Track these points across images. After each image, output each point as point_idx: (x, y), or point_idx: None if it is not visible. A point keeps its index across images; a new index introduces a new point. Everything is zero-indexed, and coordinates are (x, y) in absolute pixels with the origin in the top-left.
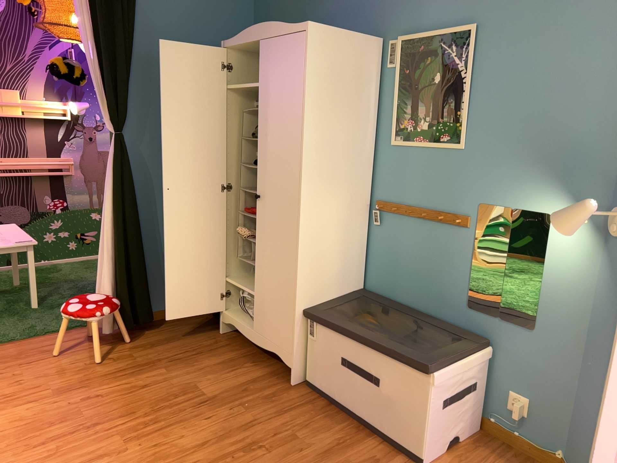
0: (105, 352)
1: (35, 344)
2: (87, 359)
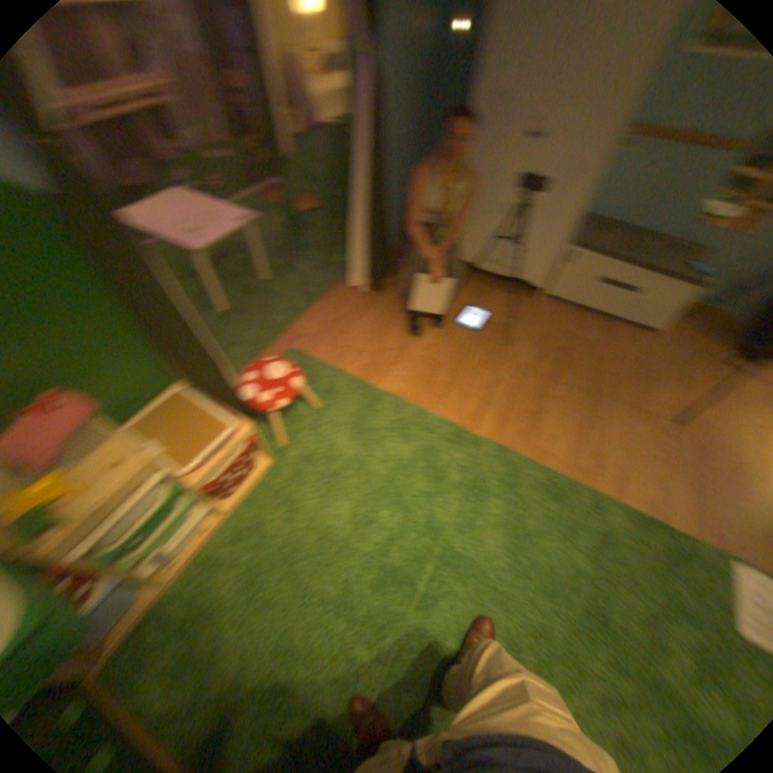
0: (385, 308)
1: (323, 316)
2: (381, 318)
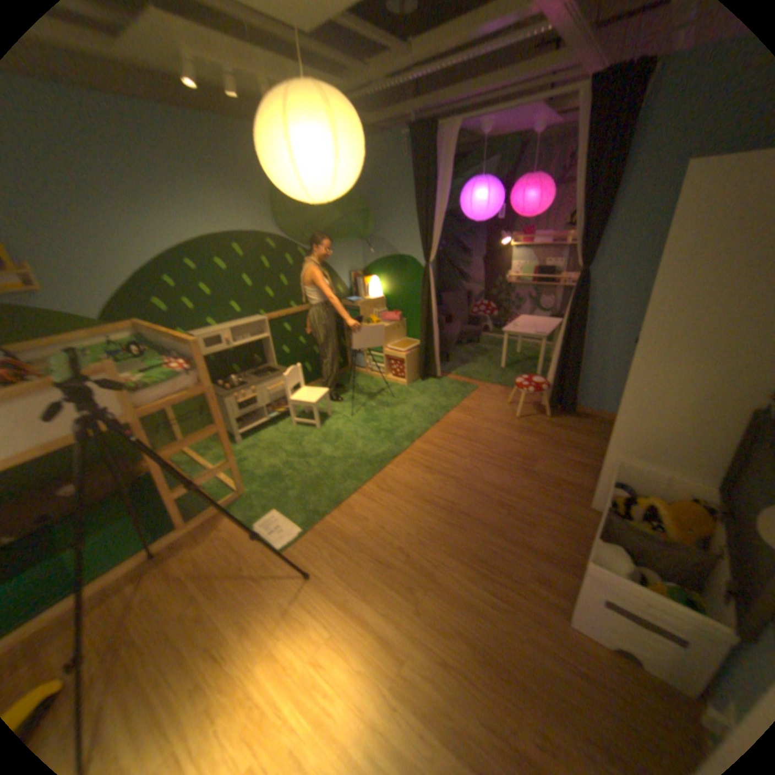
0: (529, 415)
1: (510, 394)
2: (516, 413)
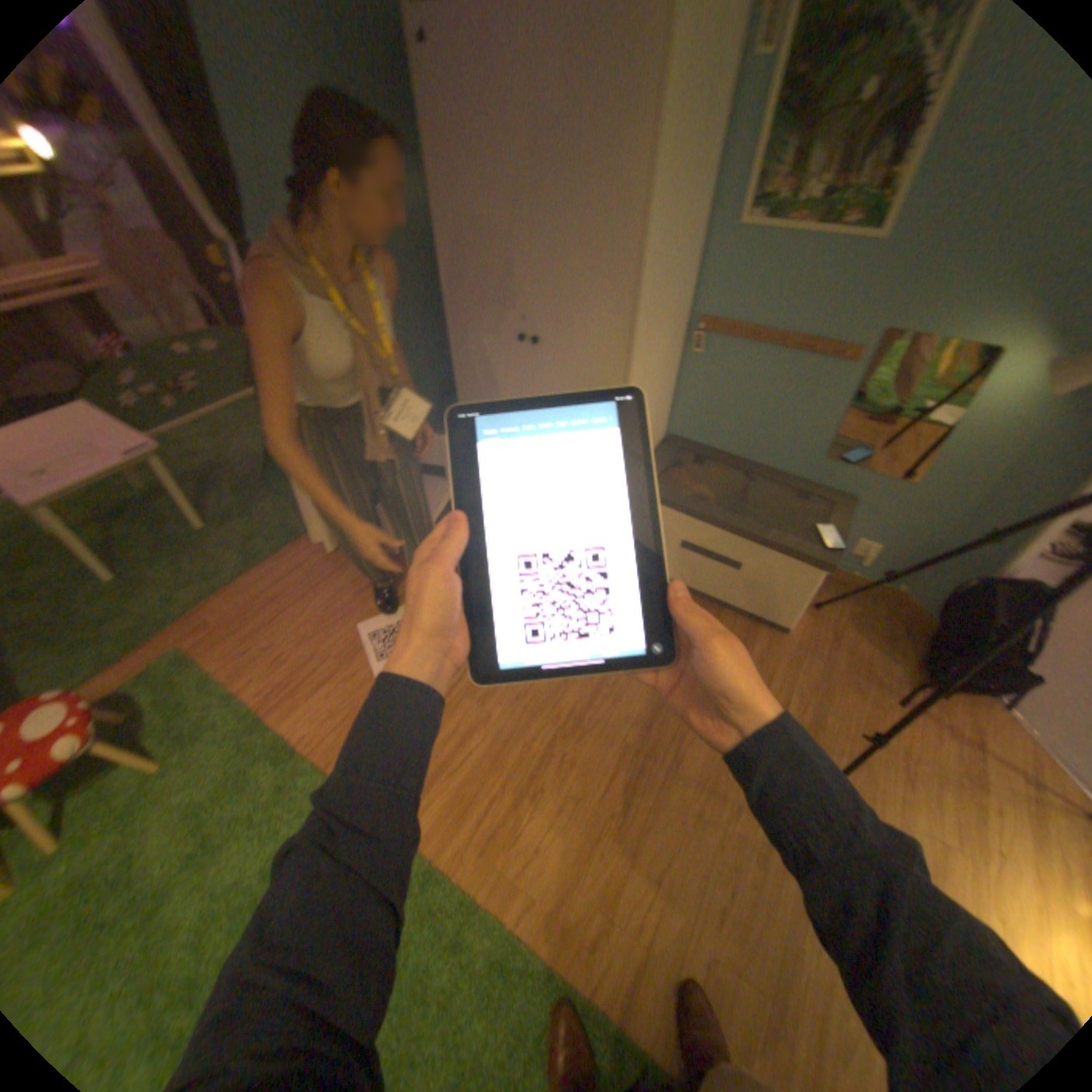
0: (354, 578)
1: (251, 591)
2: (340, 596)
